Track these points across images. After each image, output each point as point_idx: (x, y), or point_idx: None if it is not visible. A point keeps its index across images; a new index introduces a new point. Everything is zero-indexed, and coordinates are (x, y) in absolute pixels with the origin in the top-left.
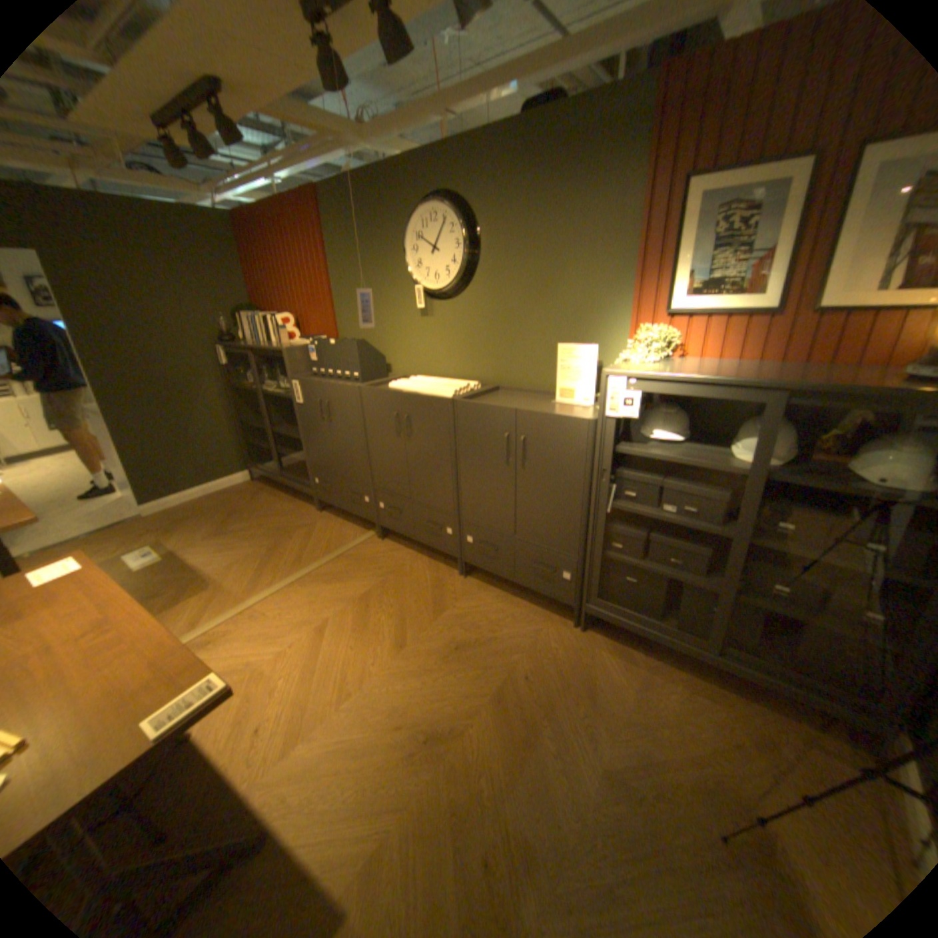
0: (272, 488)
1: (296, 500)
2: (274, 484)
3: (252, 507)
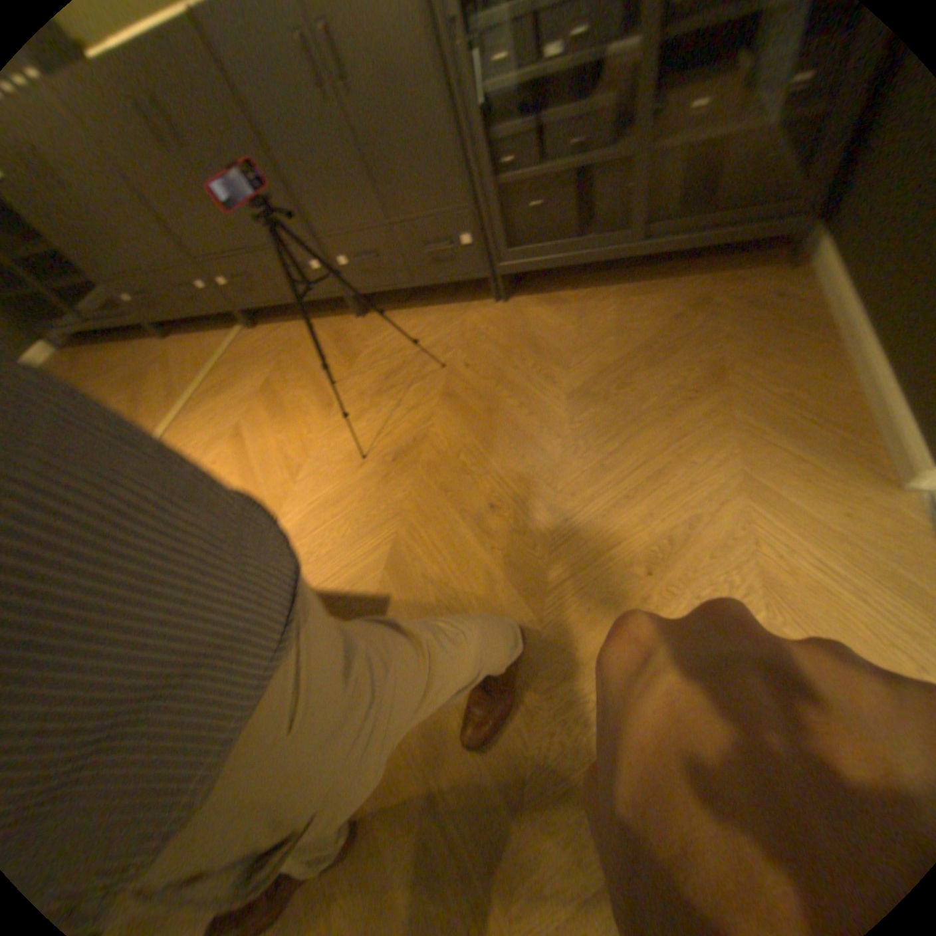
0: (88, 346)
1: (127, 342)
2: (87, 341)
3: (78, 374)
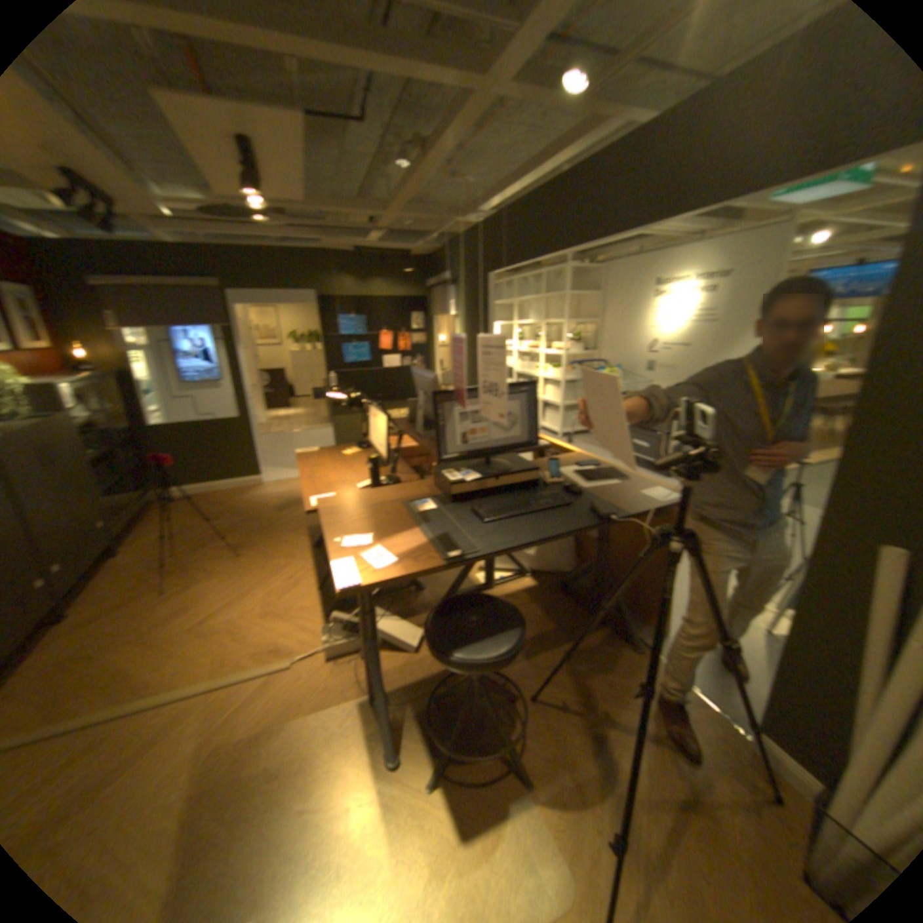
0: None
1: None
2: None
3: None
